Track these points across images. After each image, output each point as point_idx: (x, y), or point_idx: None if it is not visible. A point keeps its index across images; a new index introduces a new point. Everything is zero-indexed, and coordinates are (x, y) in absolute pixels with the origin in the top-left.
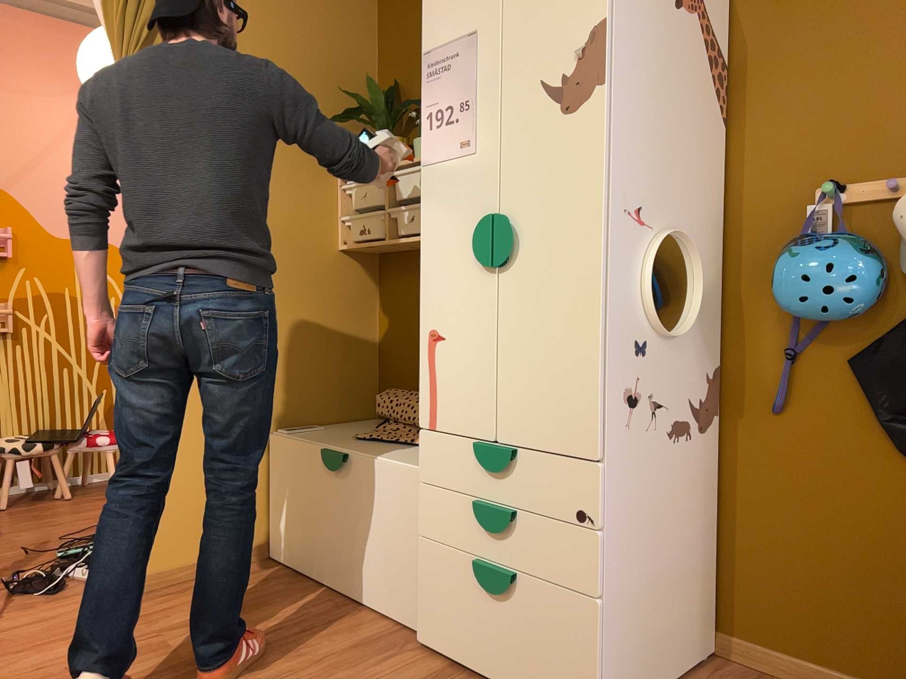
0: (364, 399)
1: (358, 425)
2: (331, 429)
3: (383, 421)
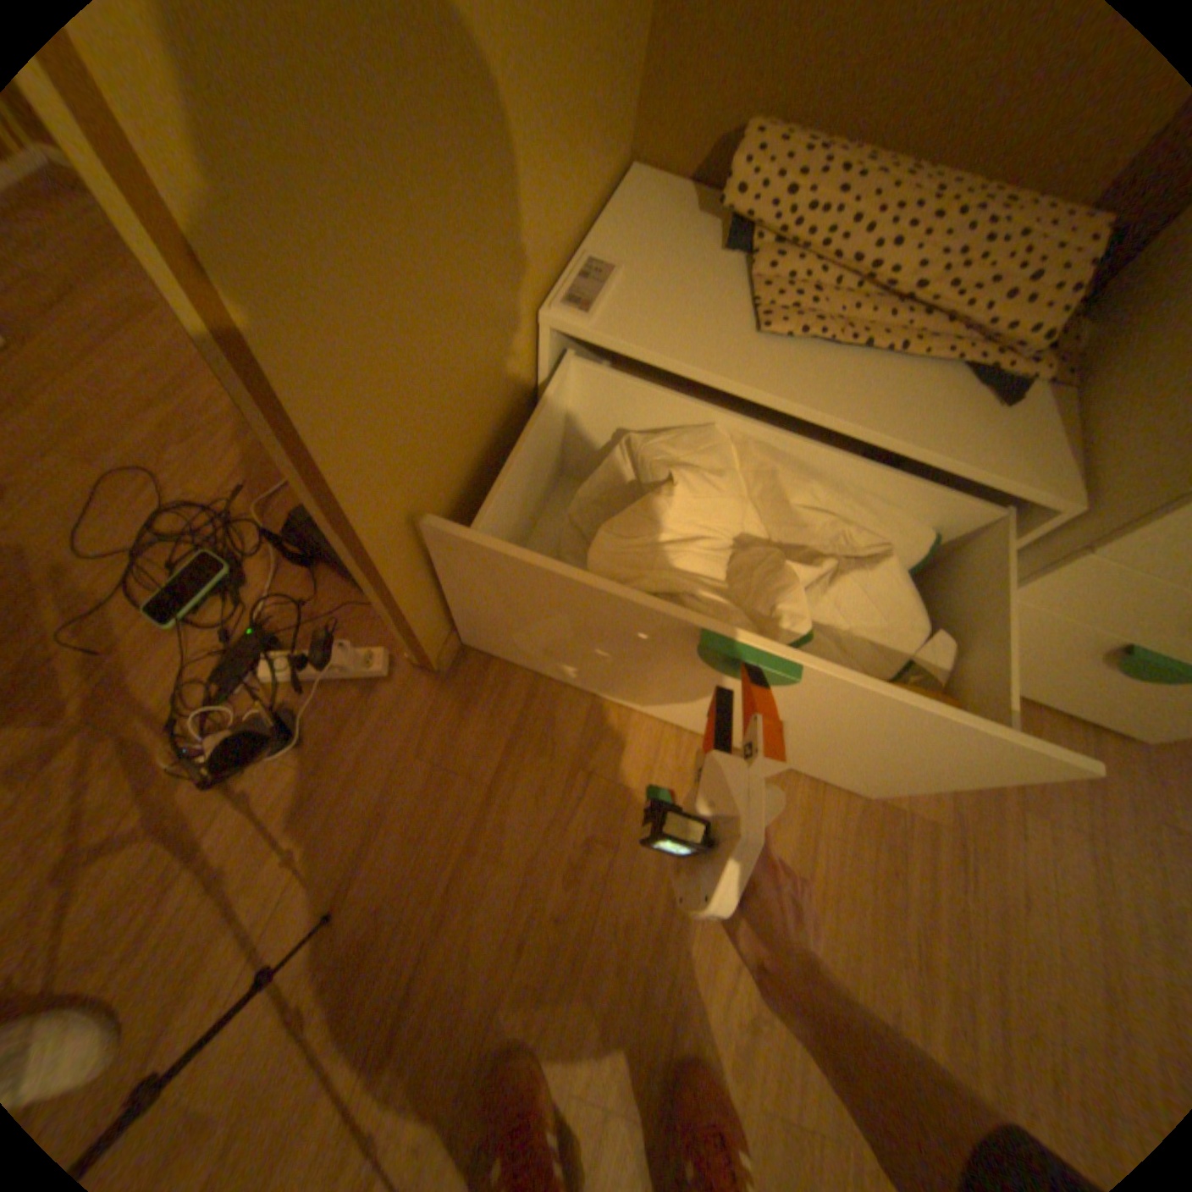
0: (625, 111)
1: (647, 212)
2: (630, 256)
3: (744, 228)
